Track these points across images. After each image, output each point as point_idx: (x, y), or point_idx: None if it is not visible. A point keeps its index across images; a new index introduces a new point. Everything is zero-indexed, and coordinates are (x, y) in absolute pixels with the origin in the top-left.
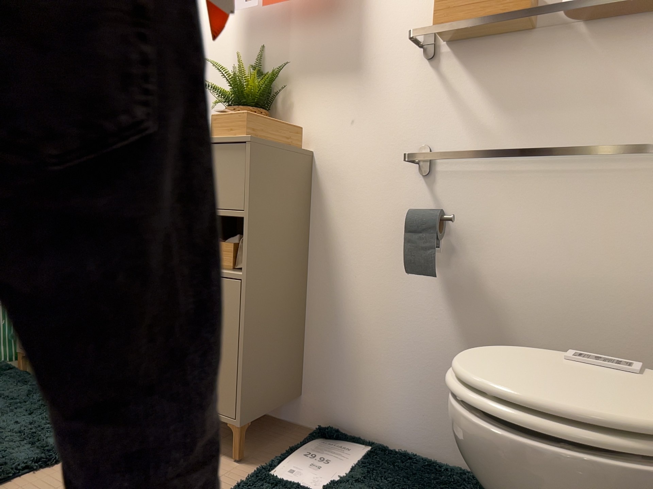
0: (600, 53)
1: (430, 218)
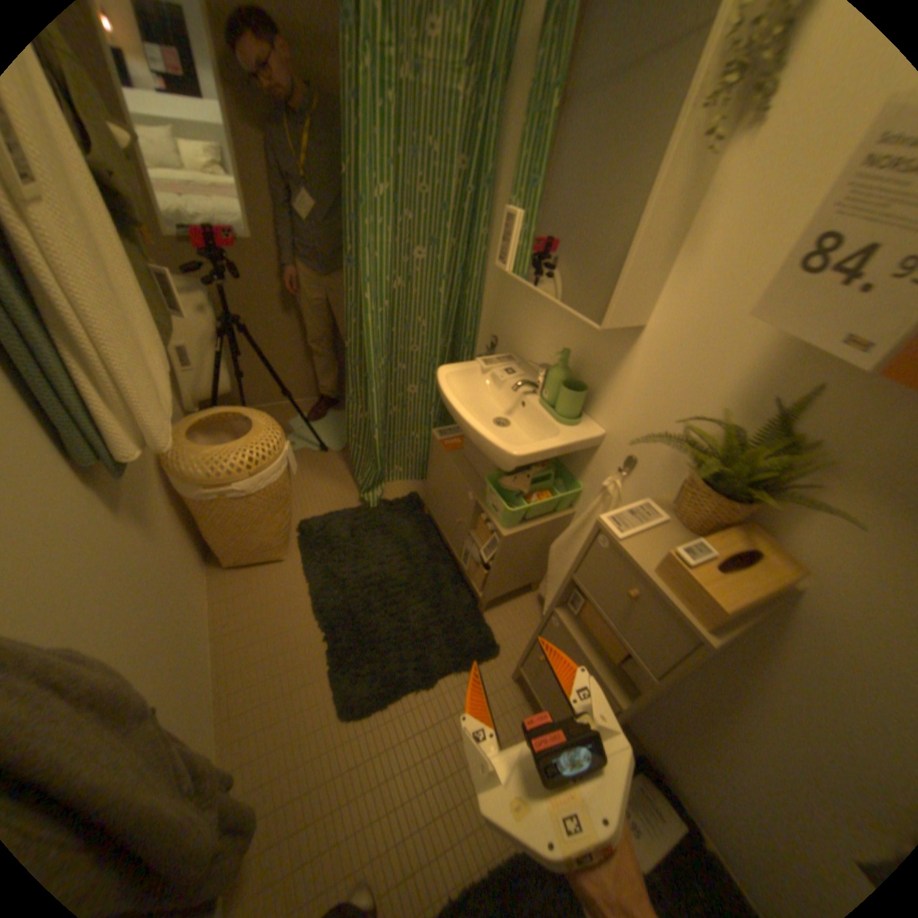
0: None
1: None
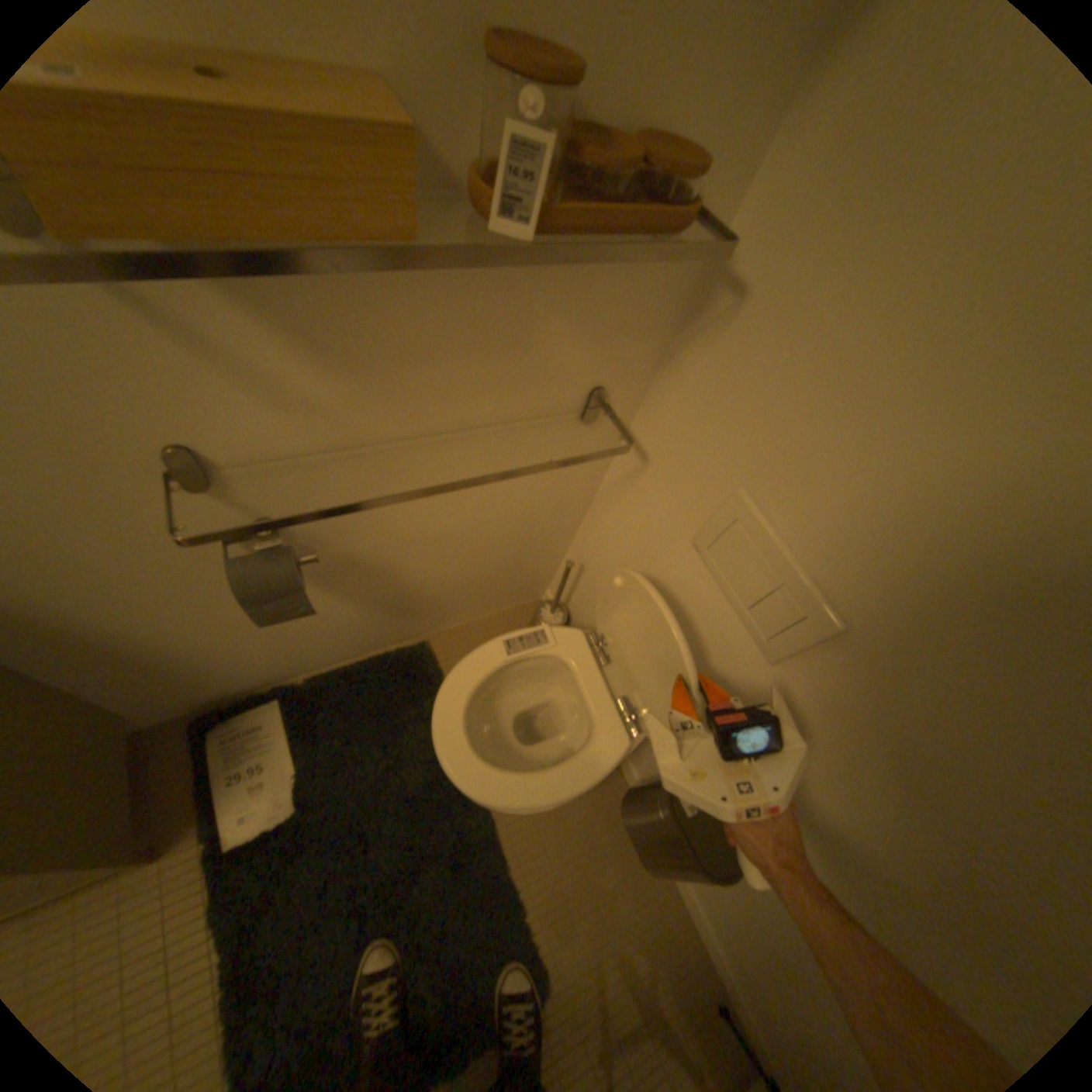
0: (514, 265)
1: (283, 580)
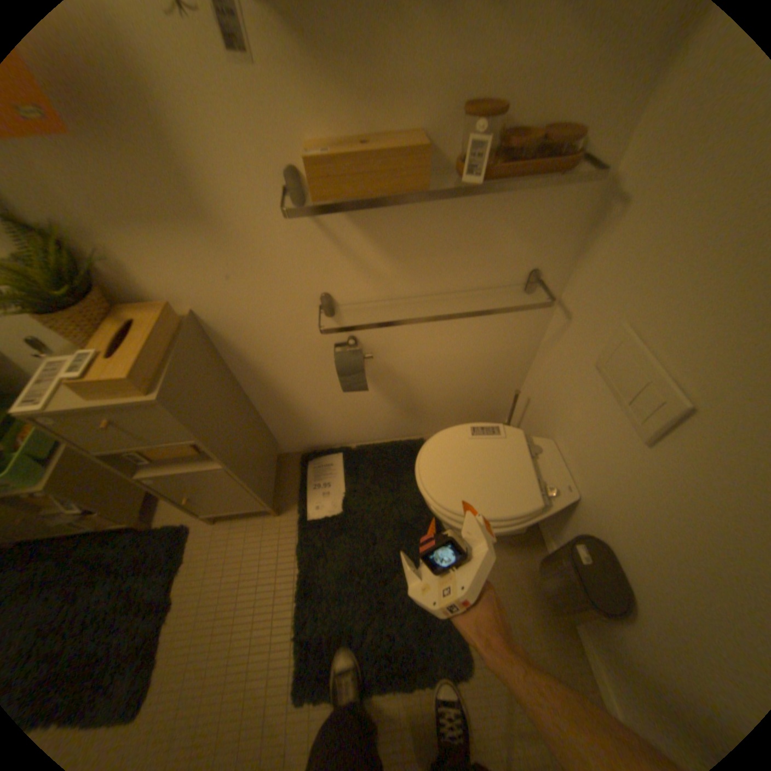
0: (481, 202)
1: (357, 364)
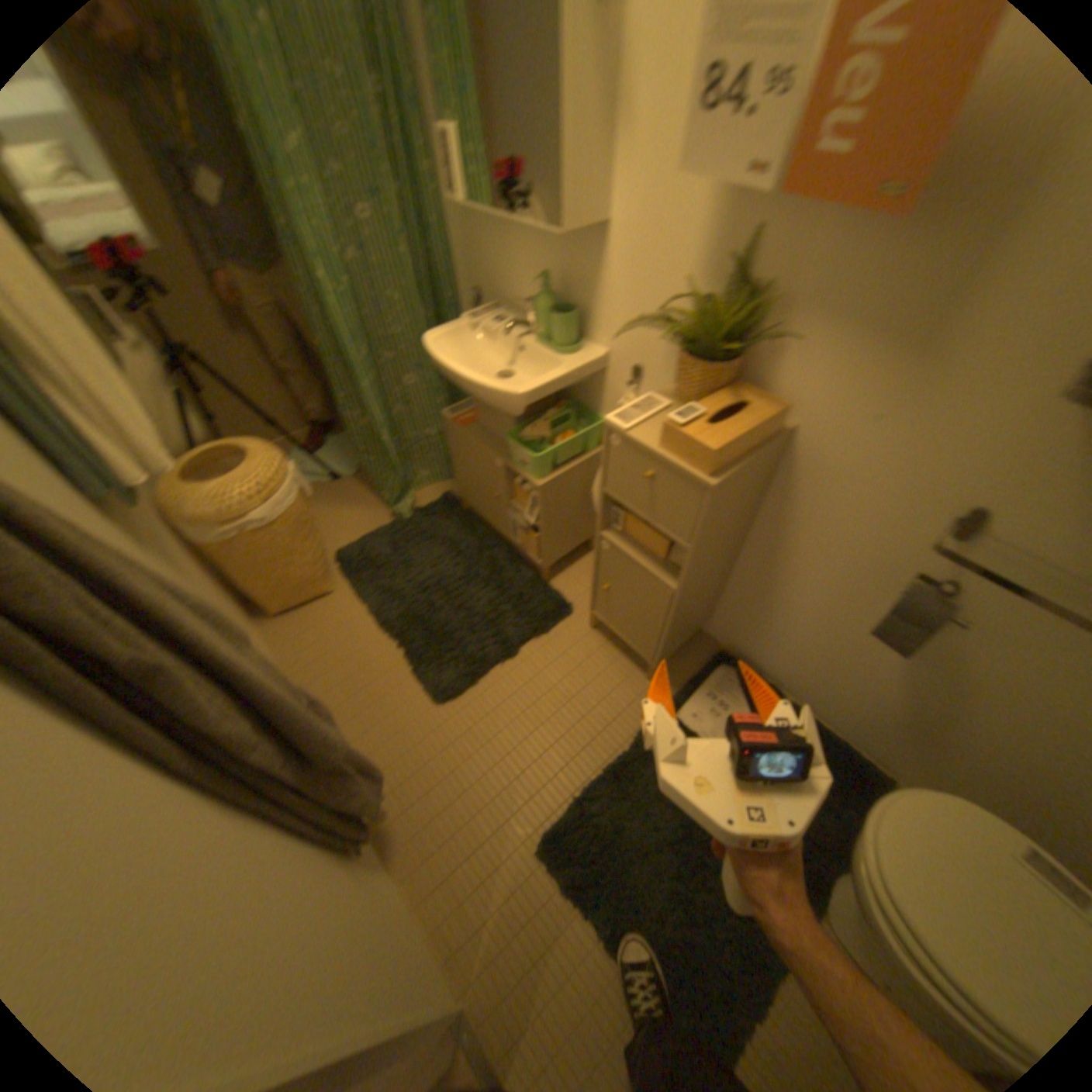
0: None
1: (938, 619)
